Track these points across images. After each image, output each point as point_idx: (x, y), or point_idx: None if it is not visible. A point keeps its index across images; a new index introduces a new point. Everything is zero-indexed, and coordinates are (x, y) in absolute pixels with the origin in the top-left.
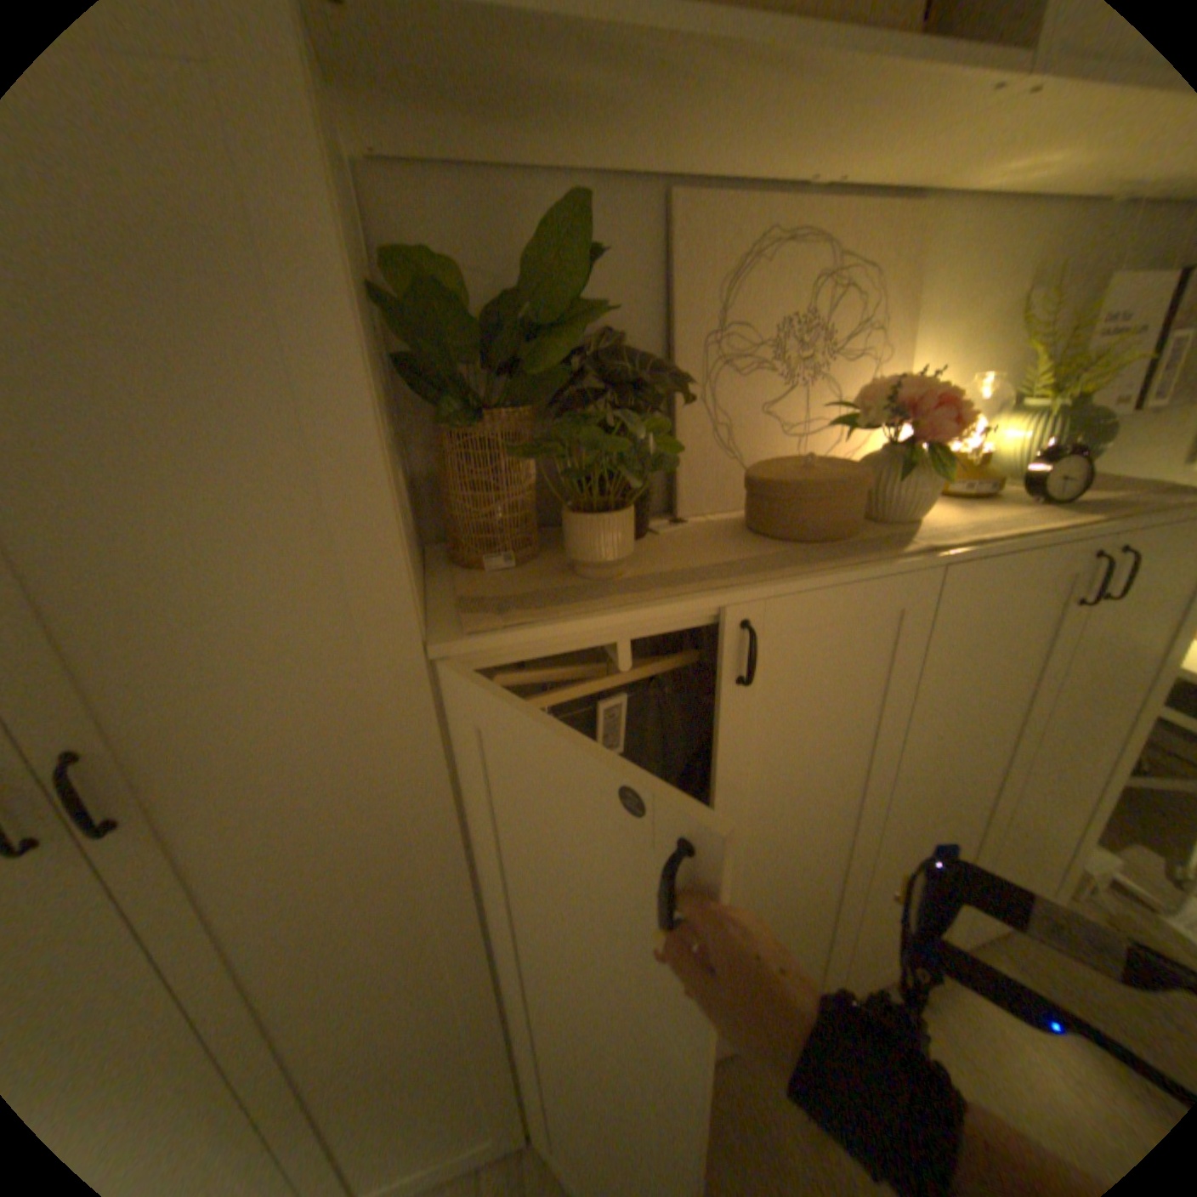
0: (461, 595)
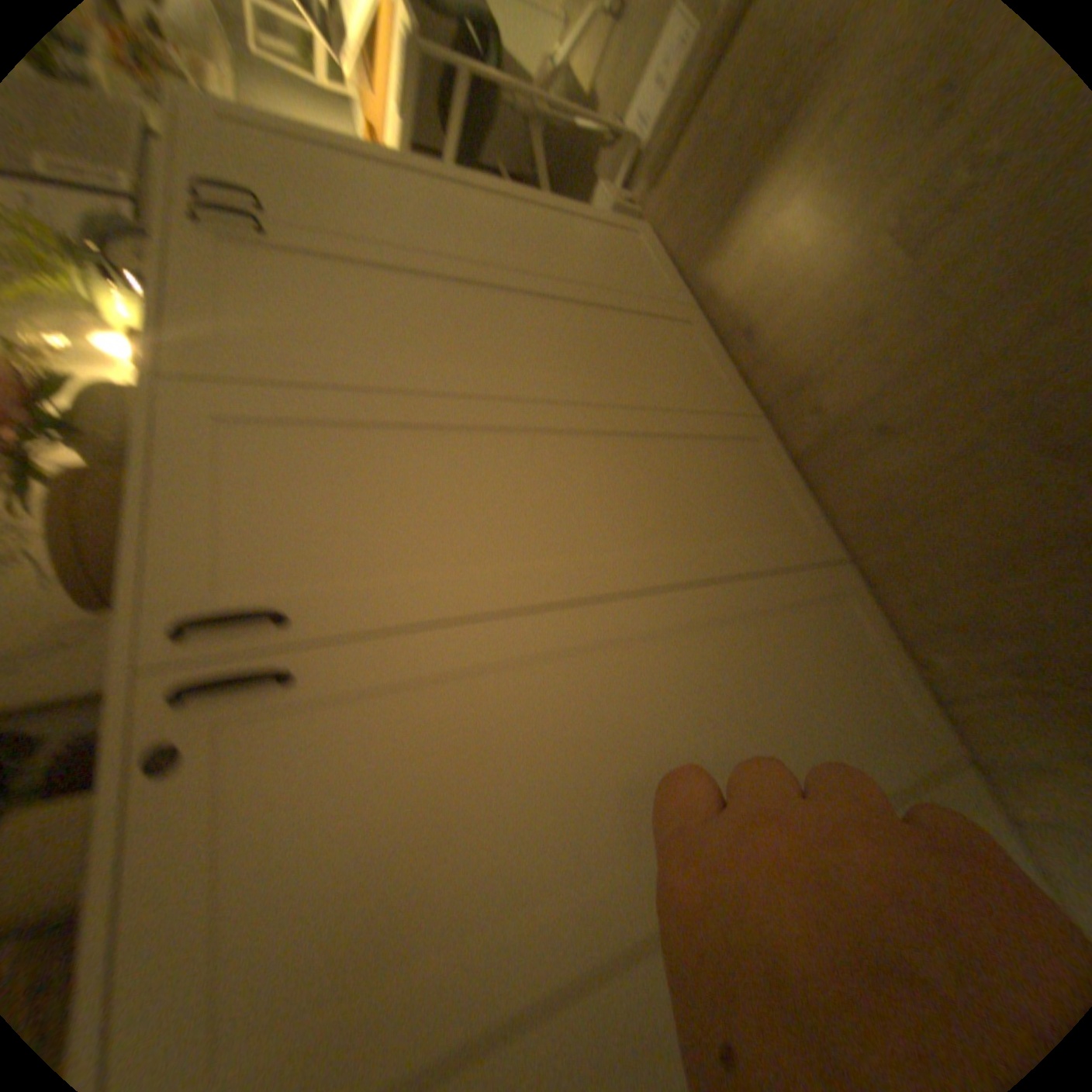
0: None
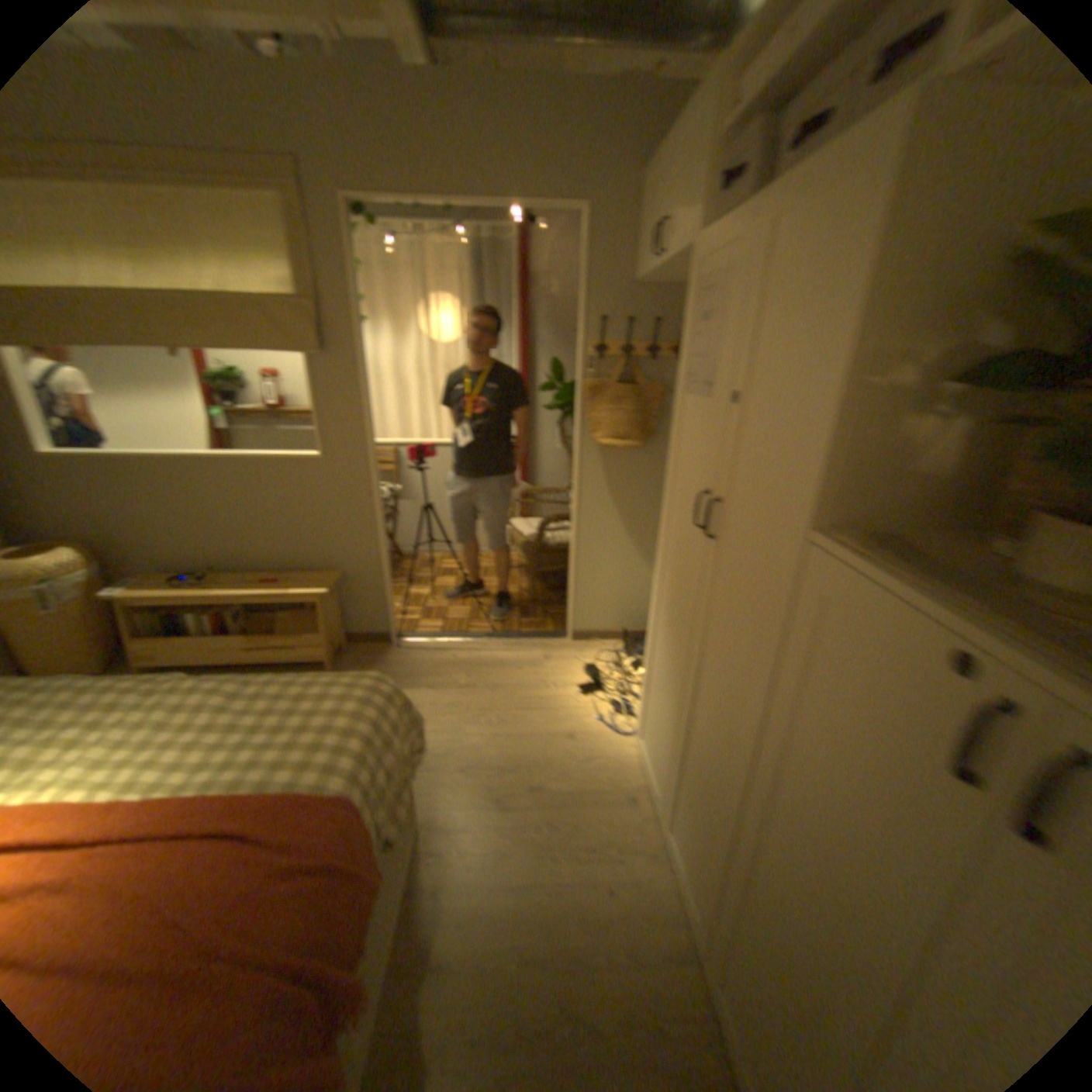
0: (900, 536)
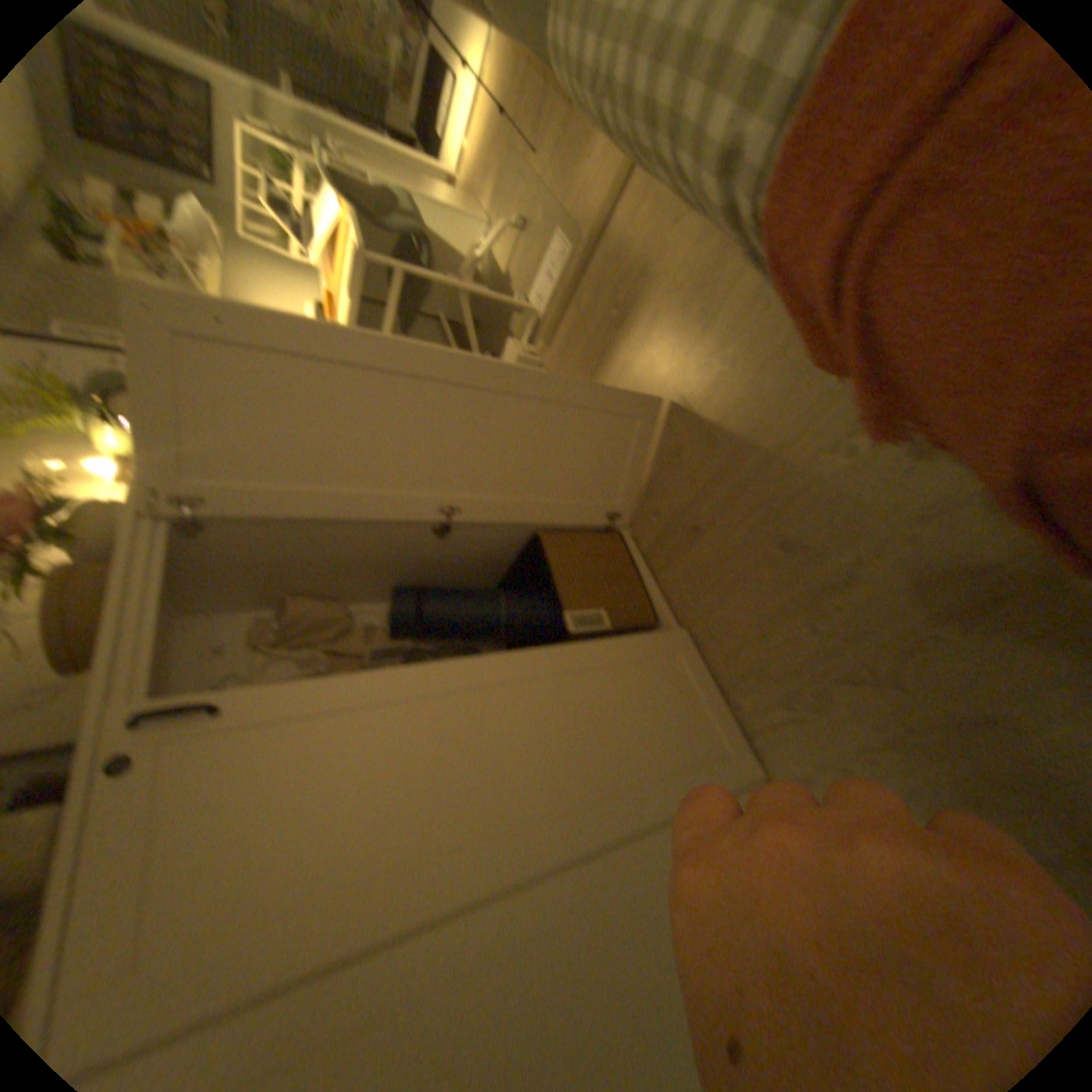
0: None
